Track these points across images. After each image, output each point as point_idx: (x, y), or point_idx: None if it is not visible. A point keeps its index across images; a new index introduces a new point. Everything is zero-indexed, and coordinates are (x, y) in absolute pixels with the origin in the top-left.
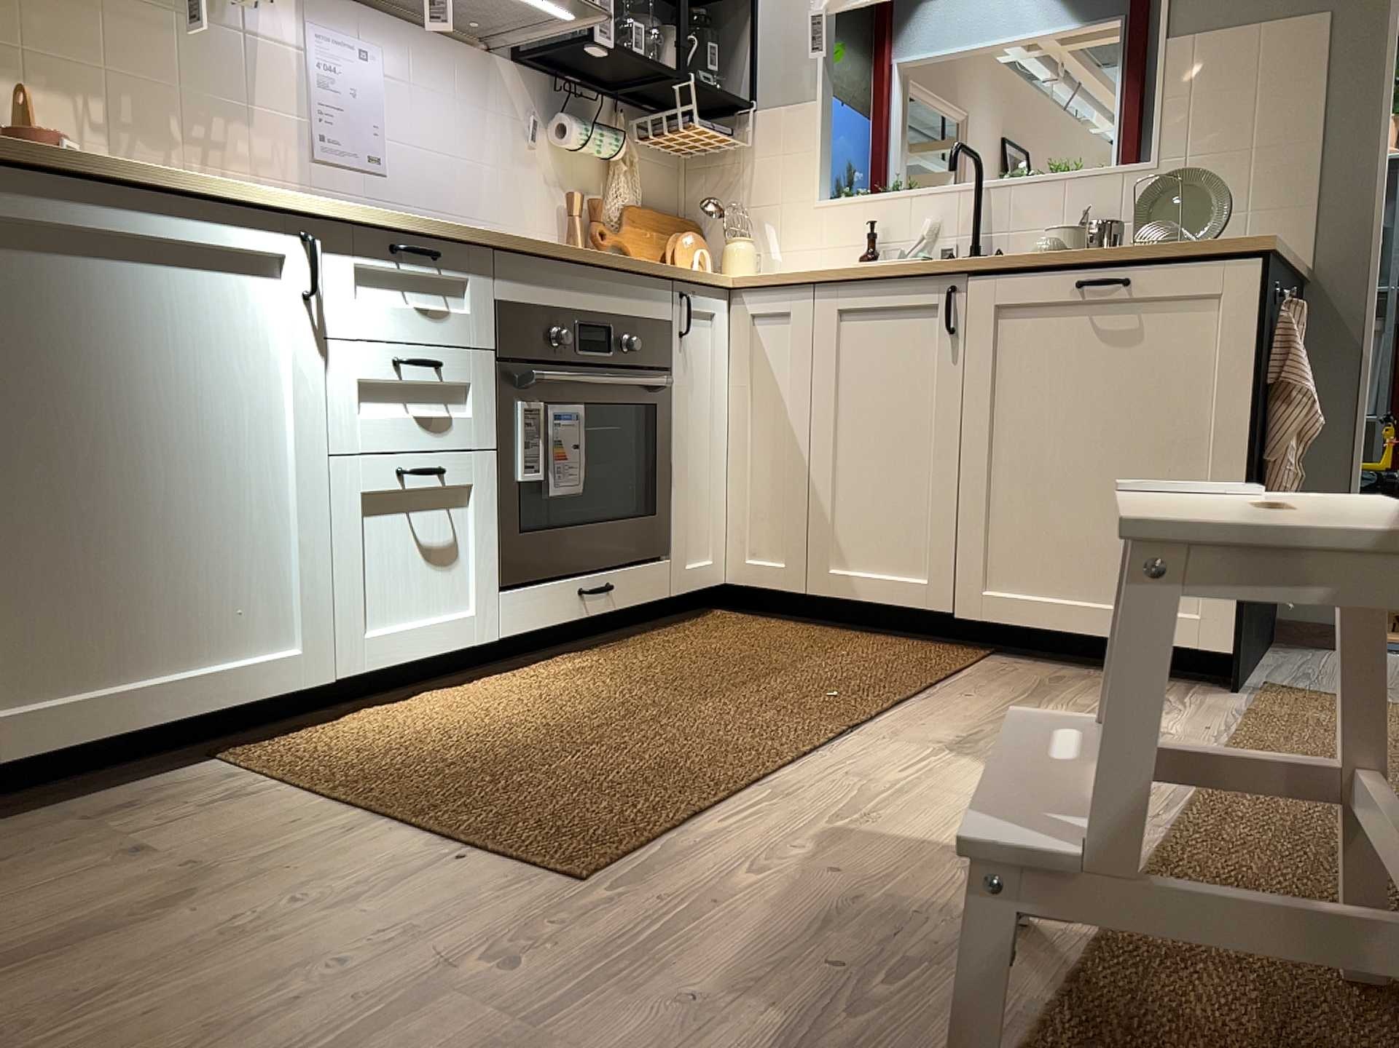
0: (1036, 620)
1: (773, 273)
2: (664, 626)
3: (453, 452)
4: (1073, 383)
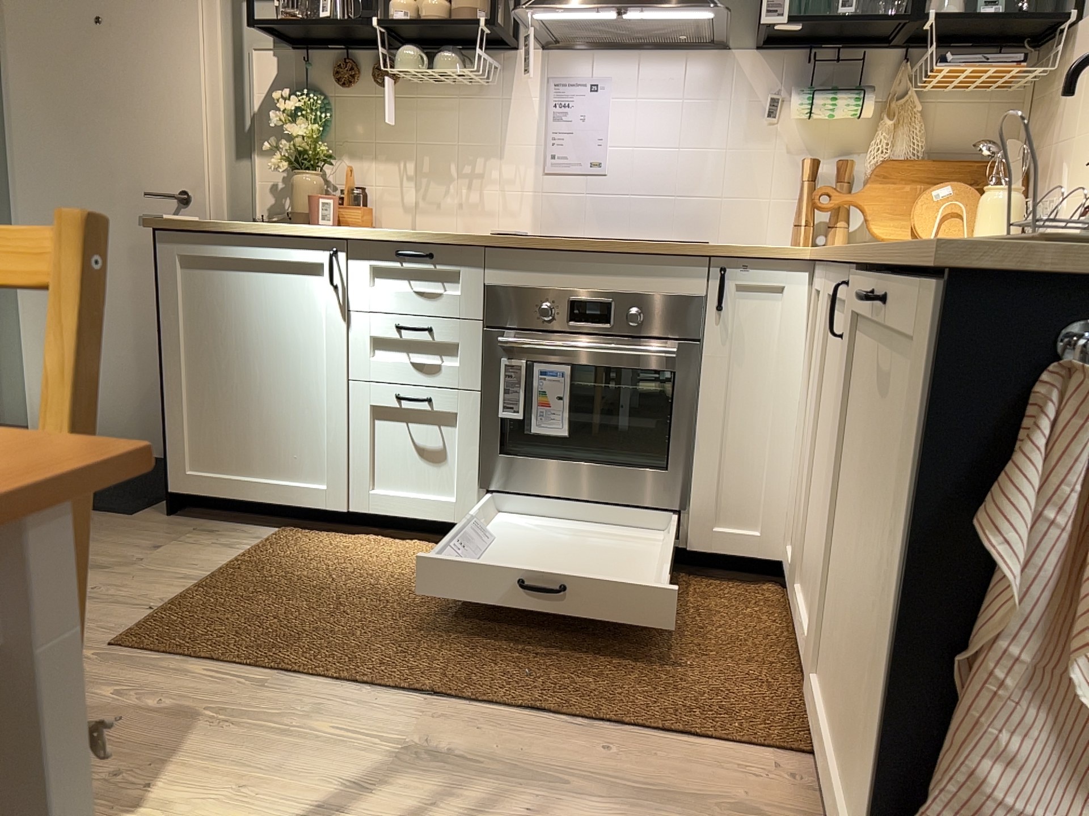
0: (816, 740)
1: (815, 253)
2: (694, 575)
3: (441, 390)
4: (865, 445)
